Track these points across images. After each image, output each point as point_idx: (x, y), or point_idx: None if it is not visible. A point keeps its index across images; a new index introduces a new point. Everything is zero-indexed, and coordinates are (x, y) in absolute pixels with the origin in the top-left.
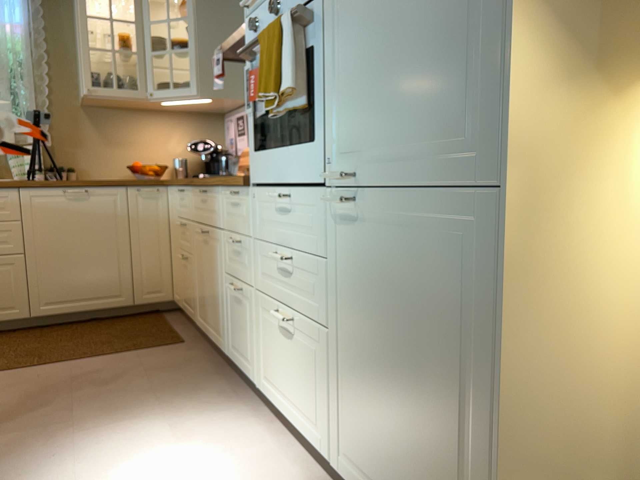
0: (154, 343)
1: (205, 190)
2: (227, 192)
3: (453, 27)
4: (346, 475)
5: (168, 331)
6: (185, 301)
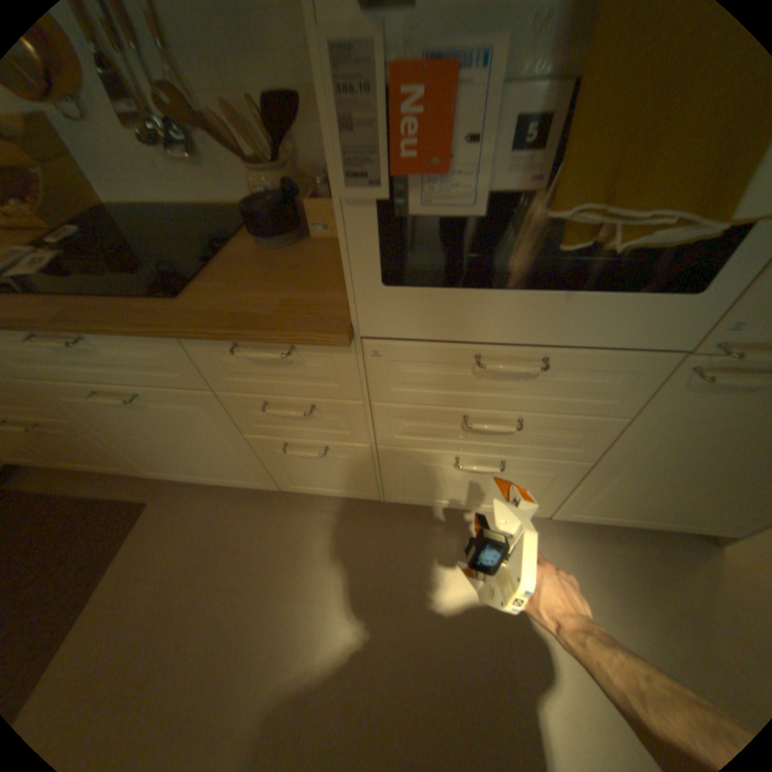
0: (106, 540)
1: (71, 335)
2: (223, 343)
3: None
4: (576, 519)
5: (85, 507)
6: (71, 462)
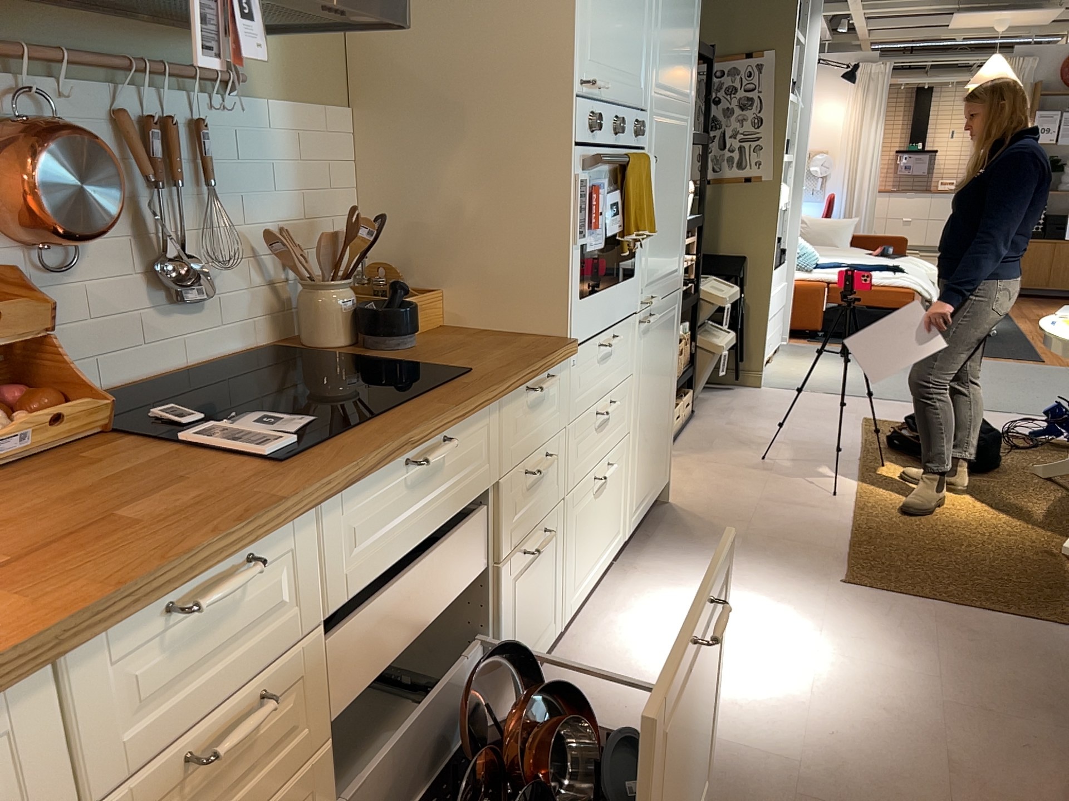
0: None
1: (433, 443)
2: (520, 392)
3: (678, 214)
4: (633, 524)
5: None
6: None
